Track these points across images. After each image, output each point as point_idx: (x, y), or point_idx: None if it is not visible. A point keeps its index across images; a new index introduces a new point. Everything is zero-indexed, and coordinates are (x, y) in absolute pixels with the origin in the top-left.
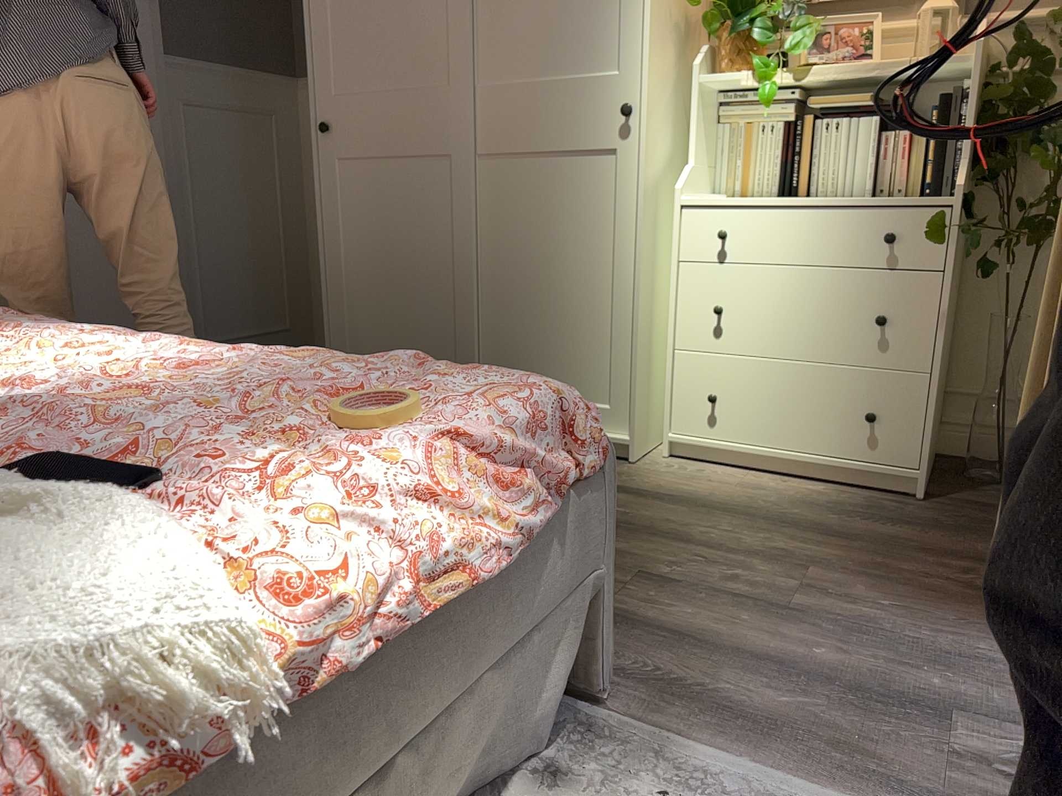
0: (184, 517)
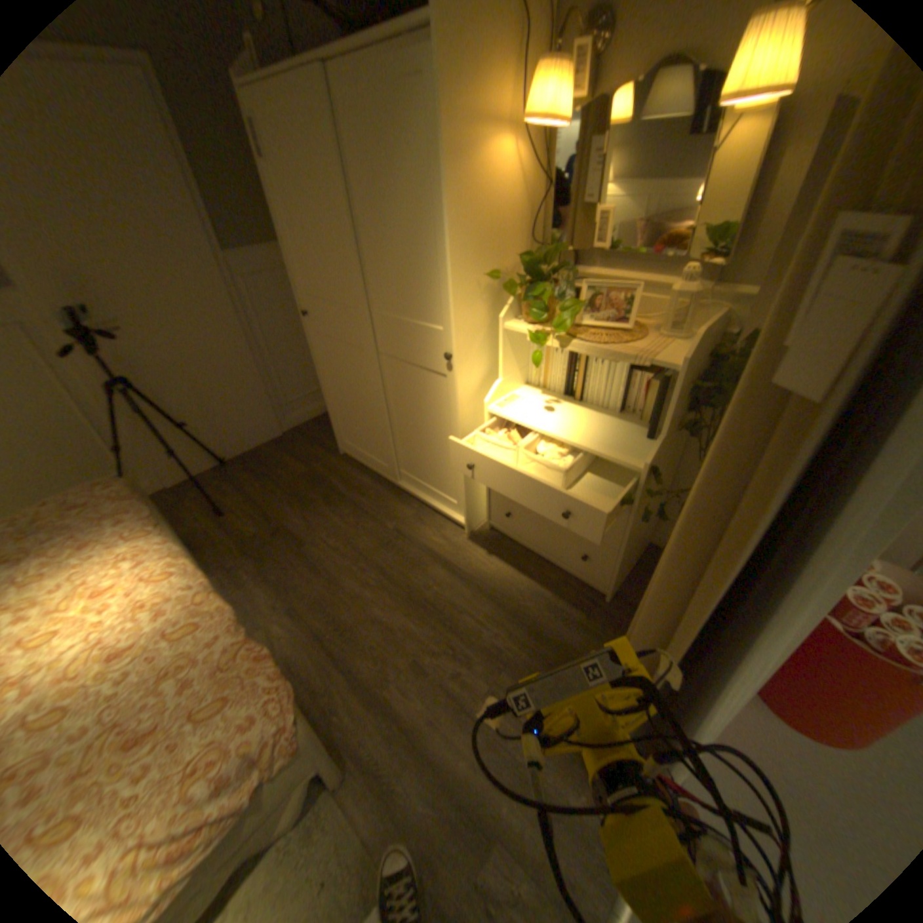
0: None
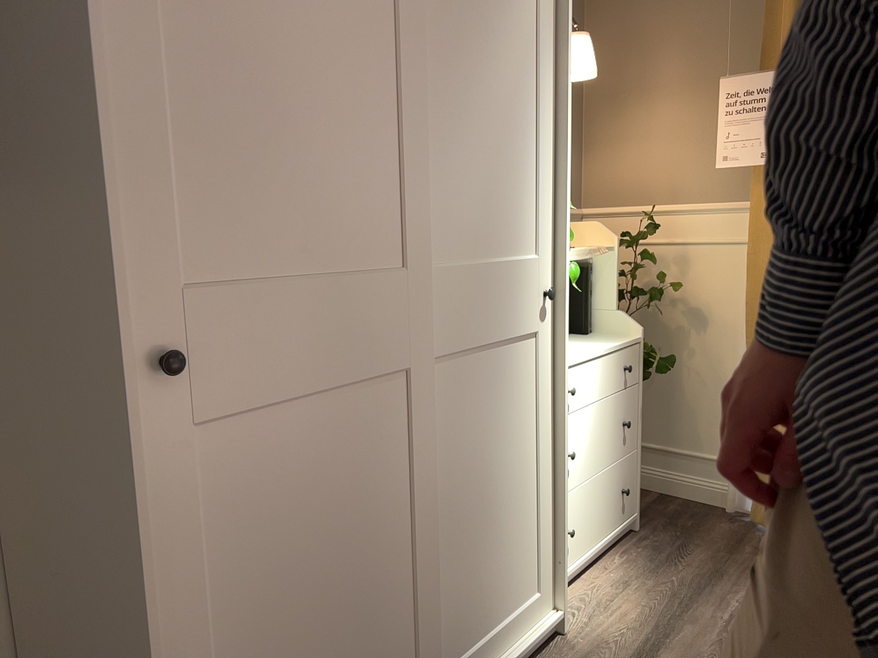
0: None
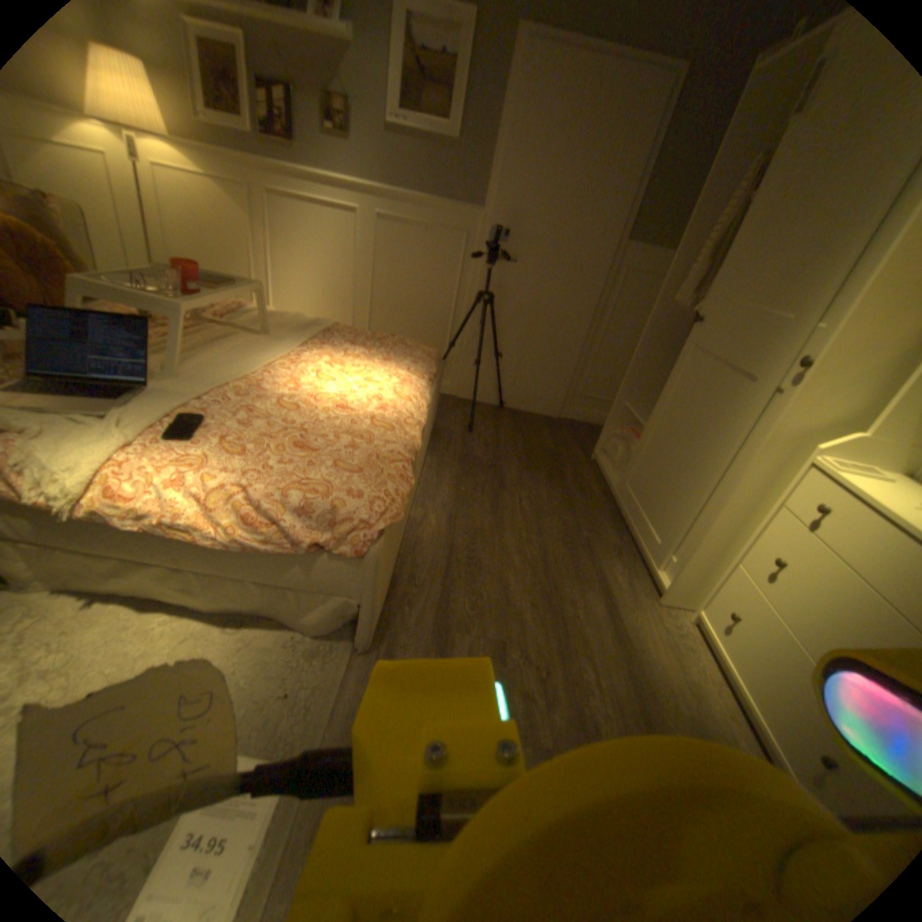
0: (167, 450)
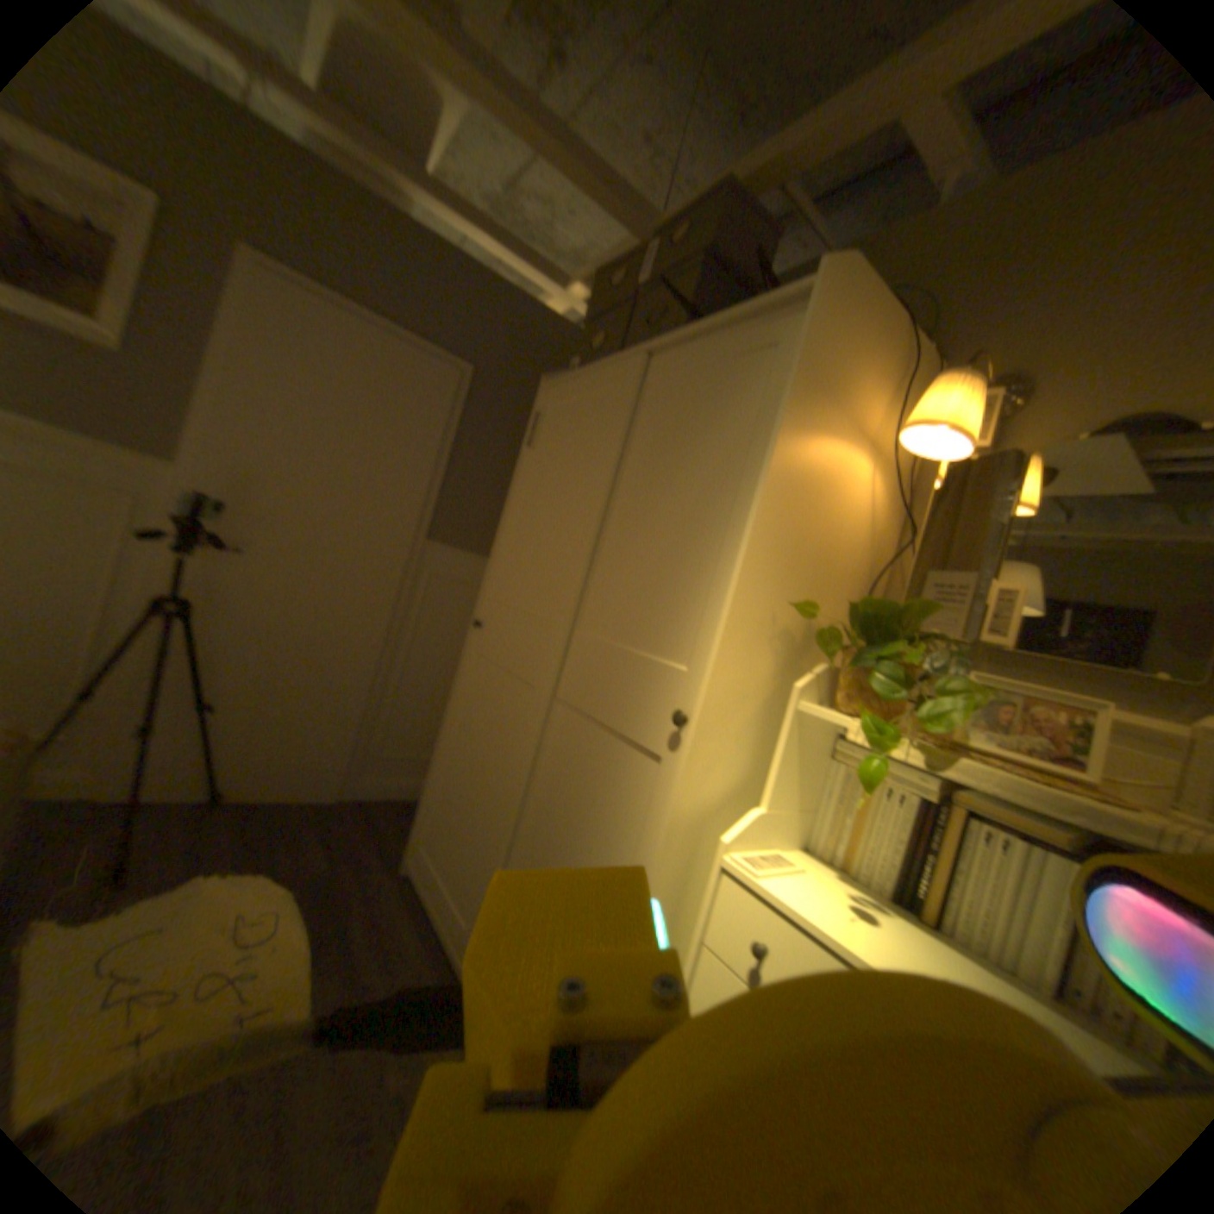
0: None
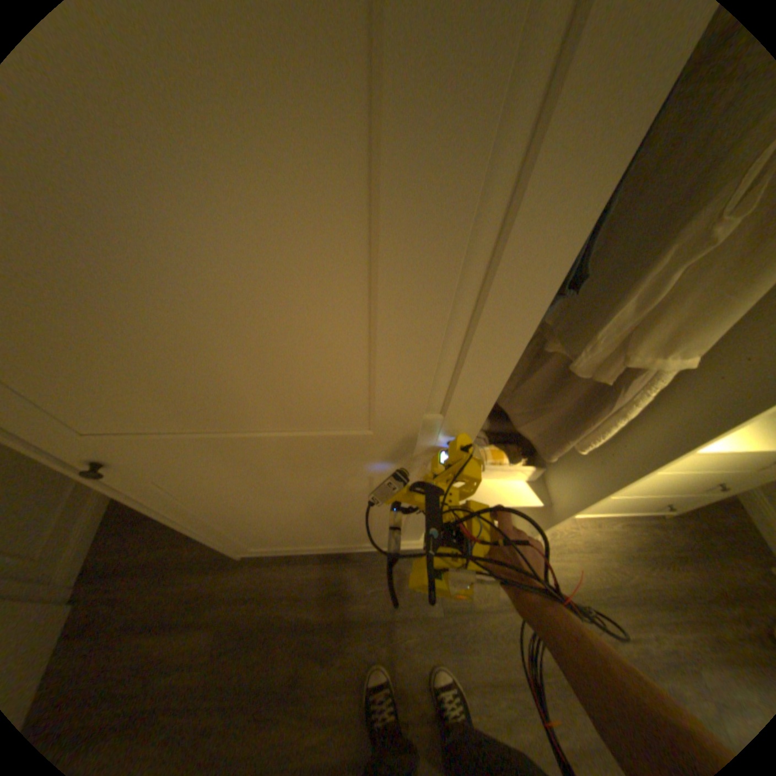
0: None
